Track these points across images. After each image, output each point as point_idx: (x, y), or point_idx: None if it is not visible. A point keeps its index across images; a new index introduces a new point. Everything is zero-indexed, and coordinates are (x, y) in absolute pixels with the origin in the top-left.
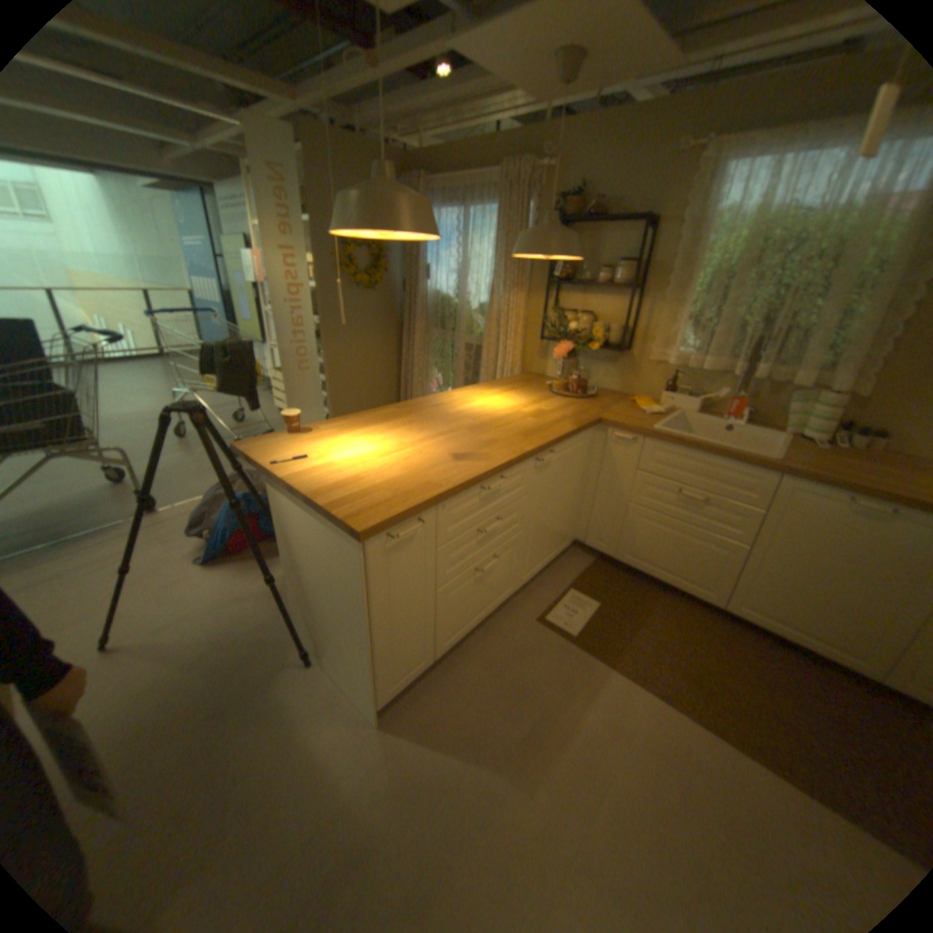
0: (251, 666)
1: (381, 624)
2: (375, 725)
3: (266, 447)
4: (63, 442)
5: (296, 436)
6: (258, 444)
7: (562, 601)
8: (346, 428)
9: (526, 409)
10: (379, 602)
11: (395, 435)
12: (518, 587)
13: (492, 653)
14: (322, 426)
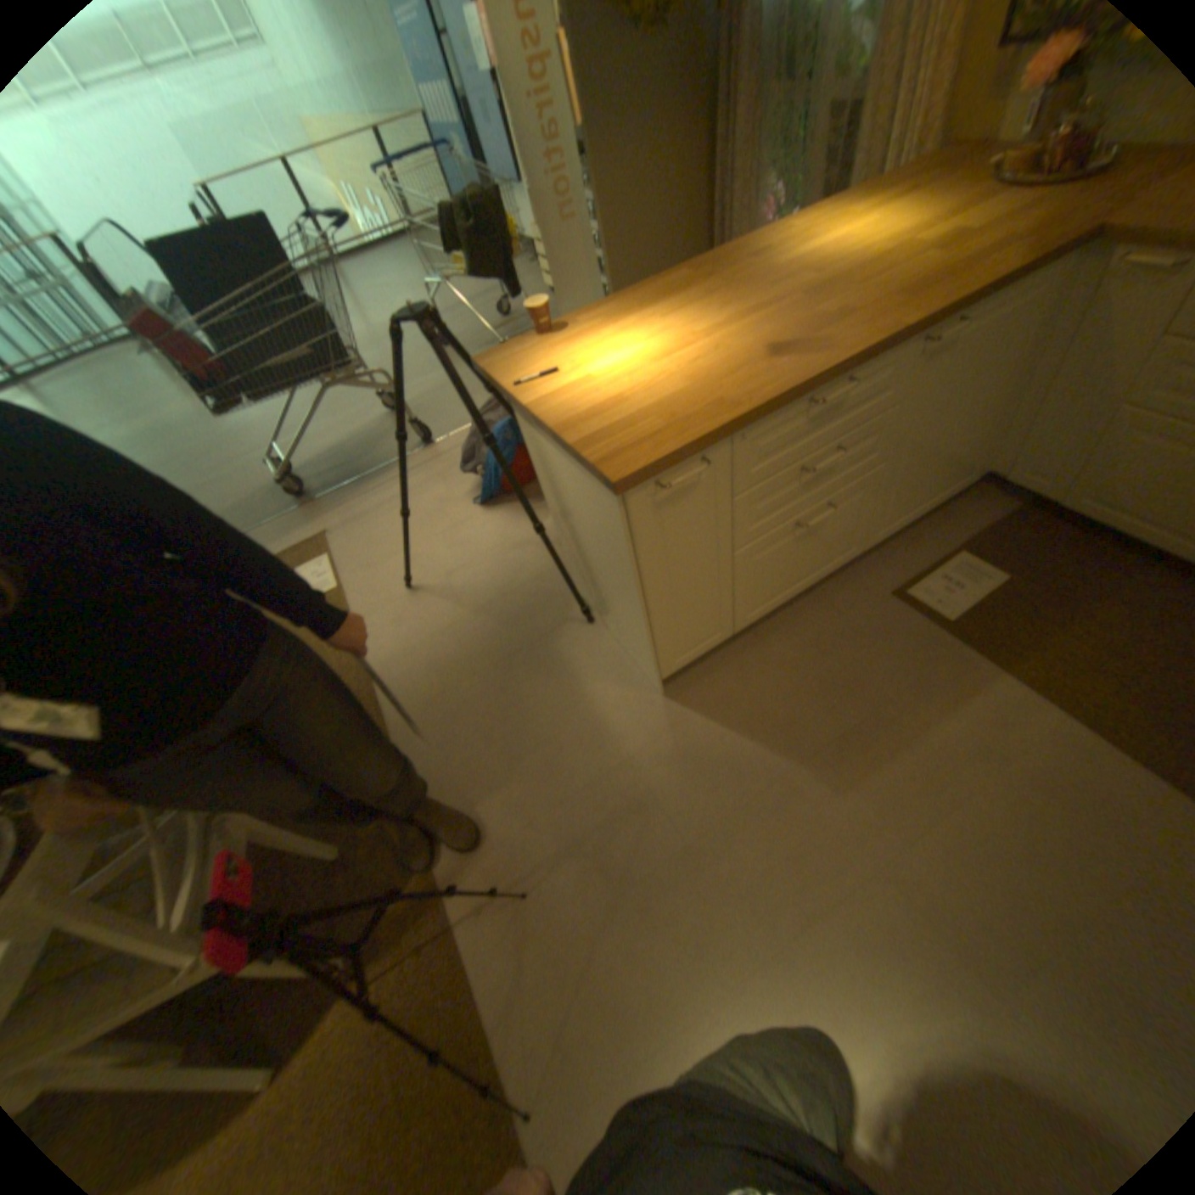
0: (535, 616)
1: (657, 592)
2: (661, 692)
3: (509, 360)
4: (330, 370)
5: (545, 338)
6: (500, 357)
7: (942, 568)
8: (611, 316)
9: (929, 231)
10: (652, 567)
11: (681, 321)
12: (868, 545)
13: (815, 630)
14: (579, 318)
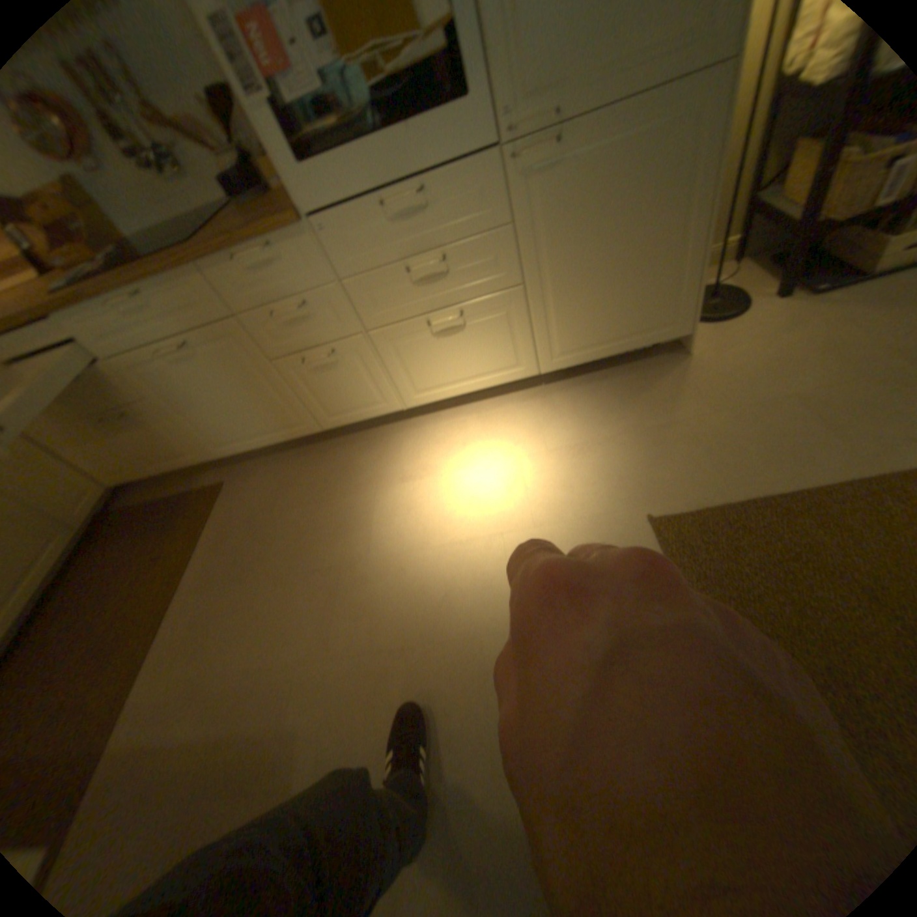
0: None
1: None
2: None
3: None
4: None
5: None
6: None
7: None
8: None
9: None
10: None
11: None
12: None
13: None
14: None
